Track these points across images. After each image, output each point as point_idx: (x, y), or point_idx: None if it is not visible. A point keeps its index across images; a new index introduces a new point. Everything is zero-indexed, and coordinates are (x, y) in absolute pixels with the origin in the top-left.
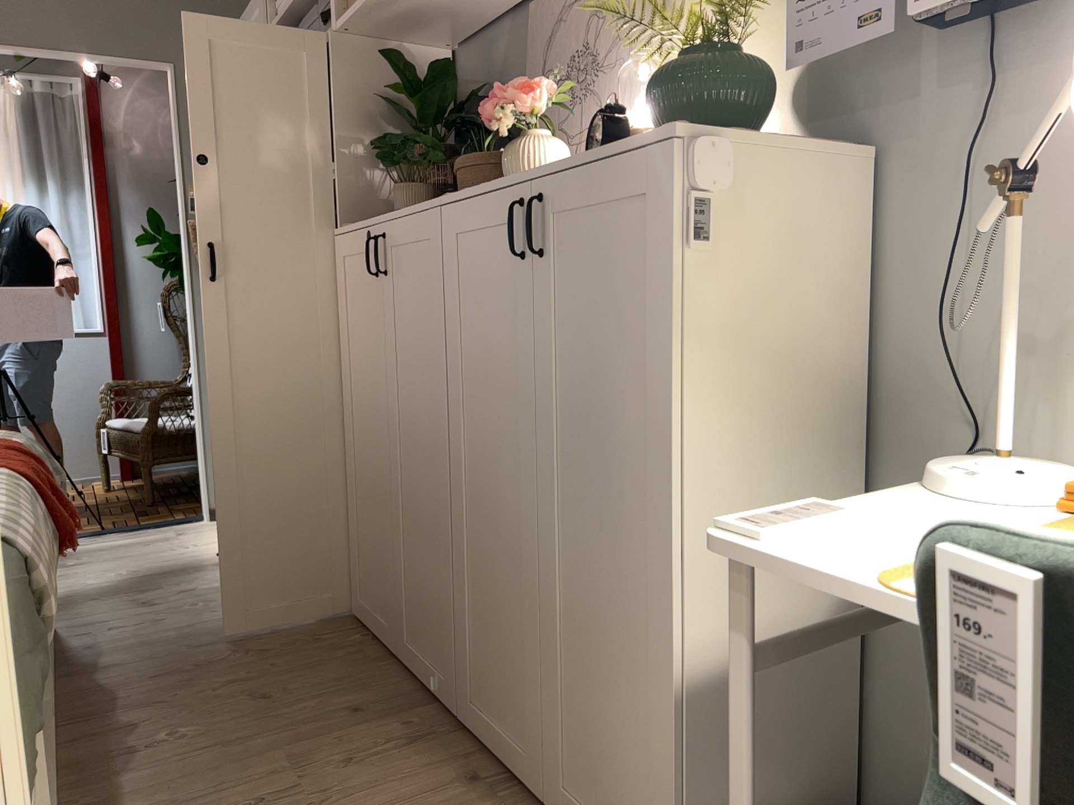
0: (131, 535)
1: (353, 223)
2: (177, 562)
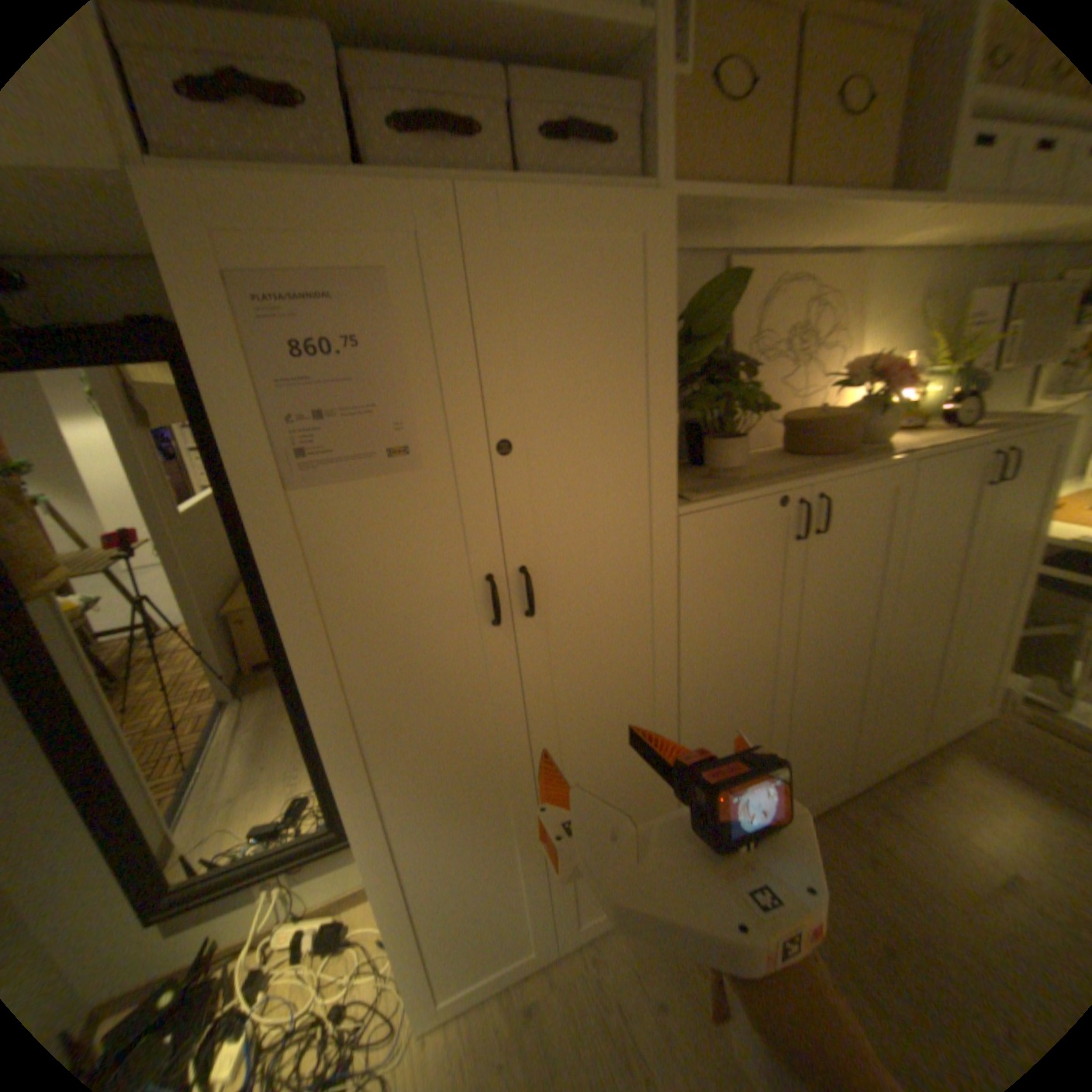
0: None
1: (749, 492)
2: None
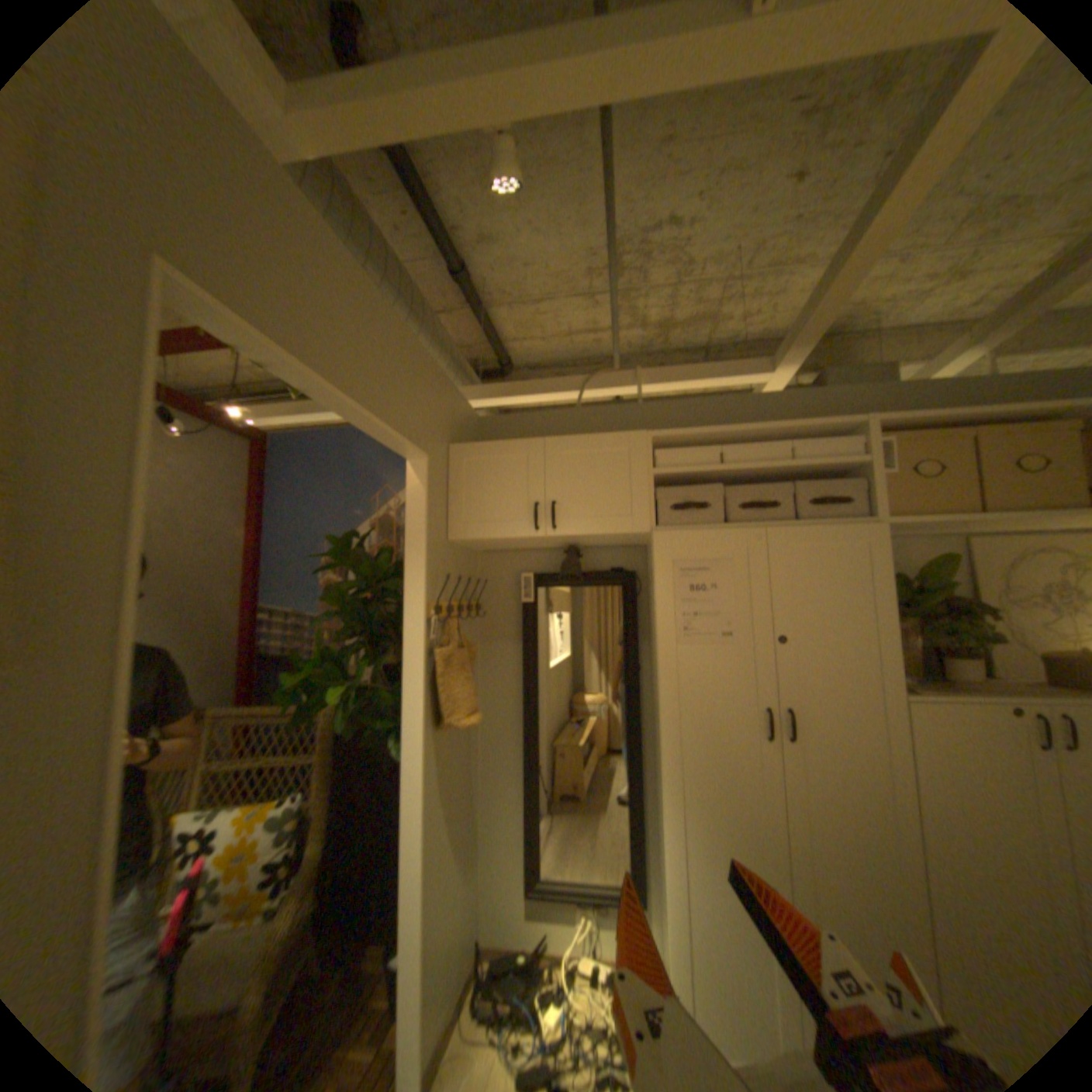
0: None
1: (974, 699)
2: None
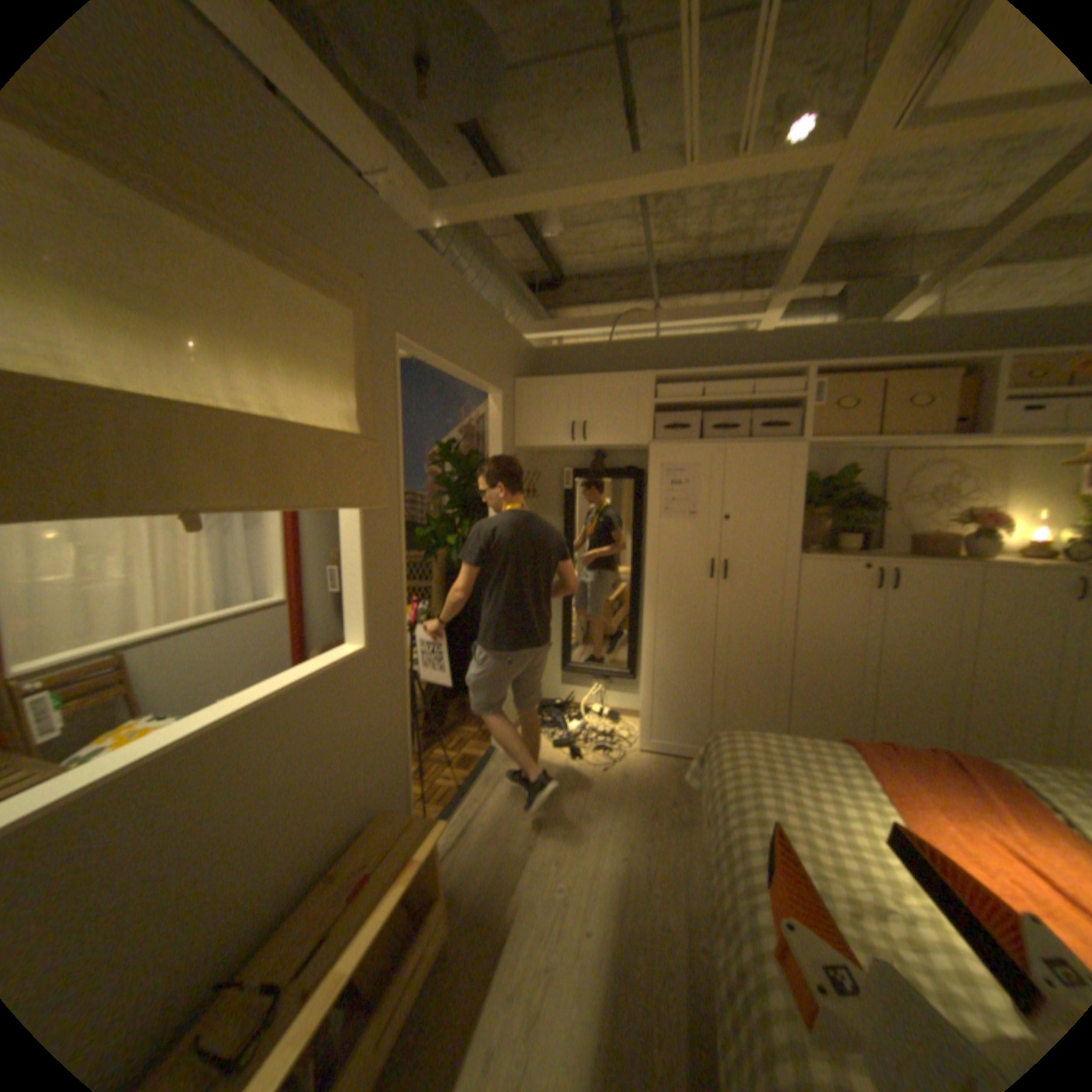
0: (487, 786)
1: (843, 558)
2: (597, 790)
